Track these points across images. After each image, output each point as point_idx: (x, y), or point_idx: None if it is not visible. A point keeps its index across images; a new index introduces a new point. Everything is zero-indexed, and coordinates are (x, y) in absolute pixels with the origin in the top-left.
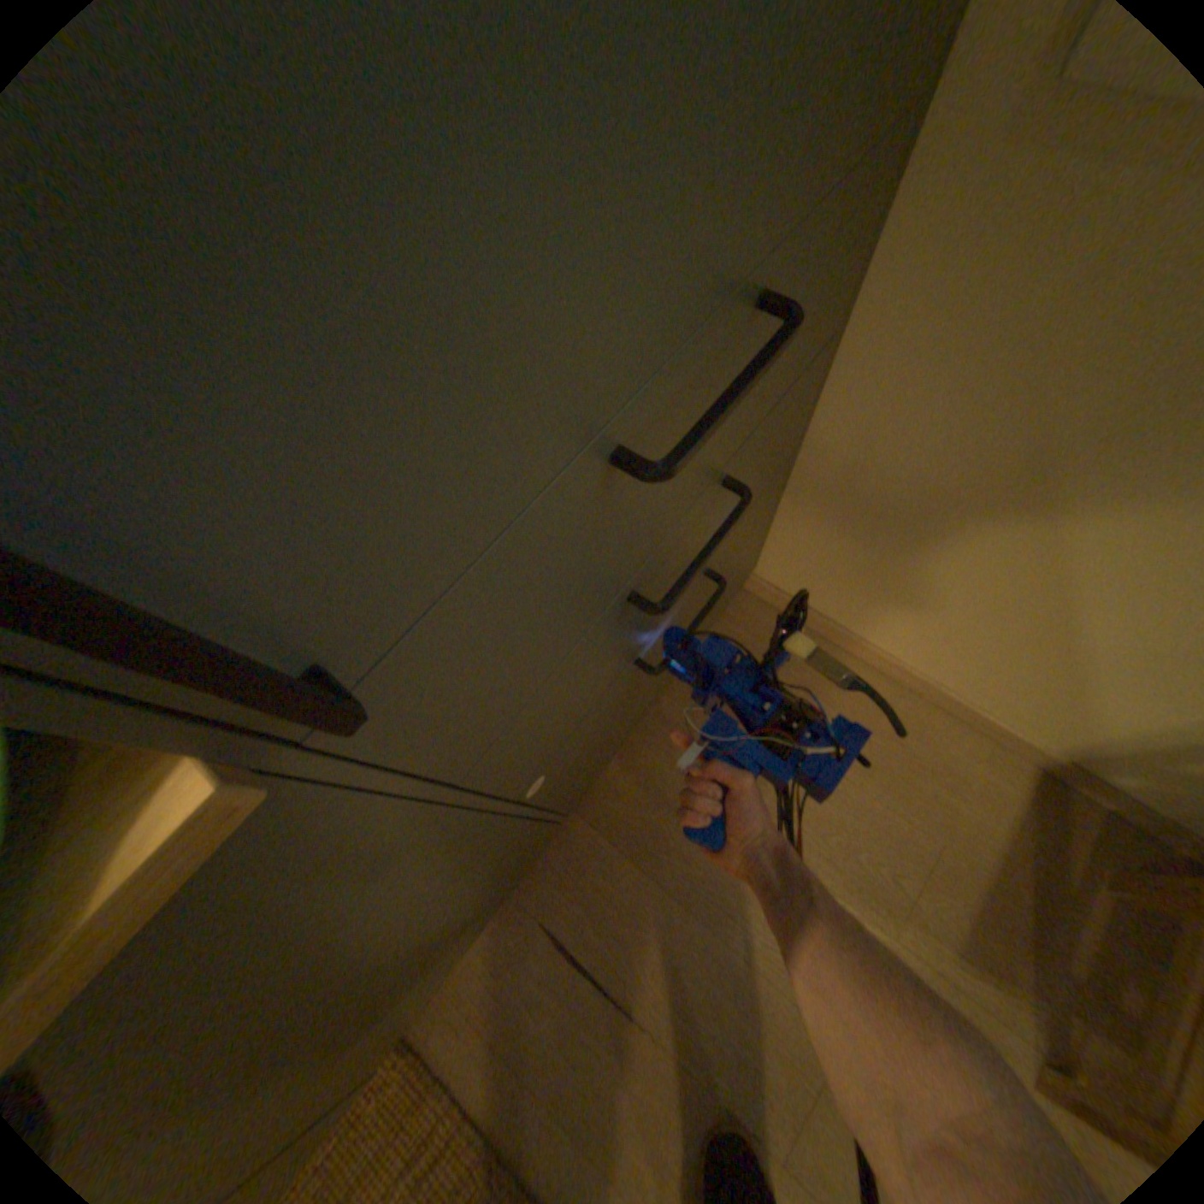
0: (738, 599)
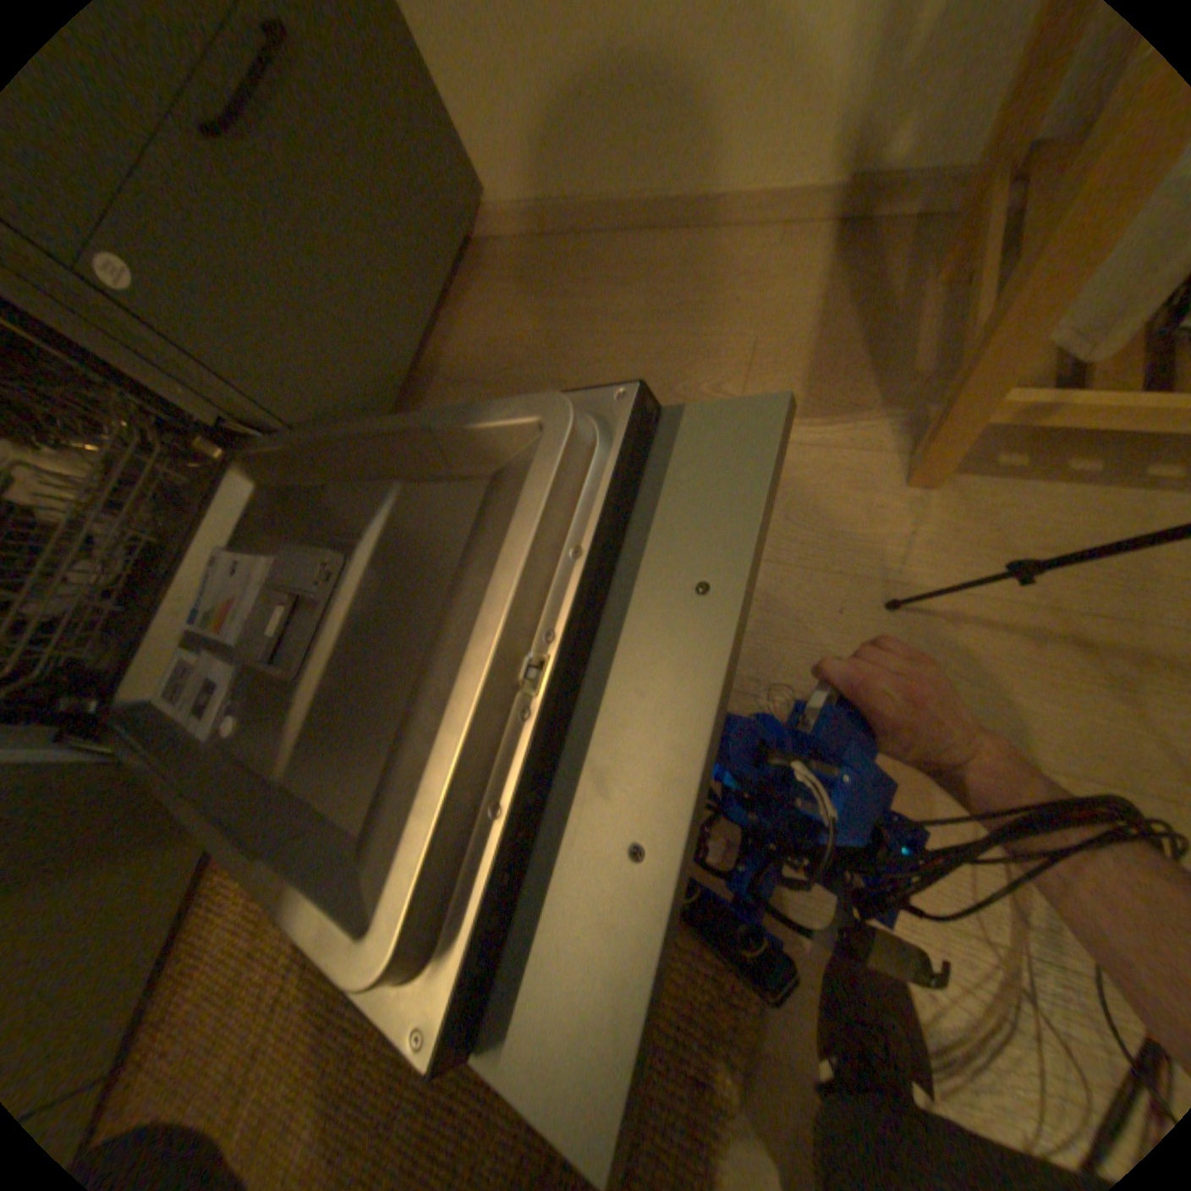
0: (495, 249)
